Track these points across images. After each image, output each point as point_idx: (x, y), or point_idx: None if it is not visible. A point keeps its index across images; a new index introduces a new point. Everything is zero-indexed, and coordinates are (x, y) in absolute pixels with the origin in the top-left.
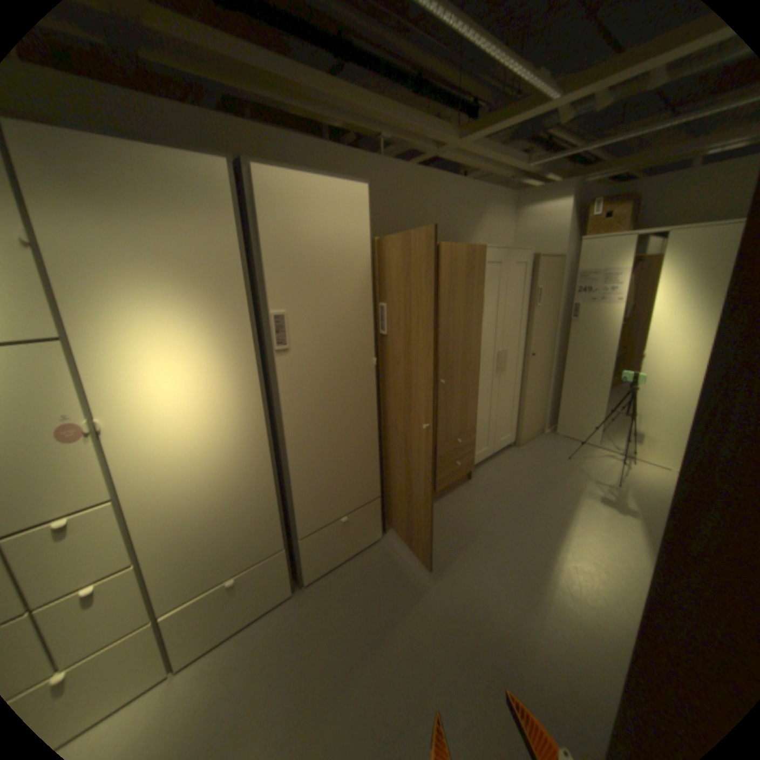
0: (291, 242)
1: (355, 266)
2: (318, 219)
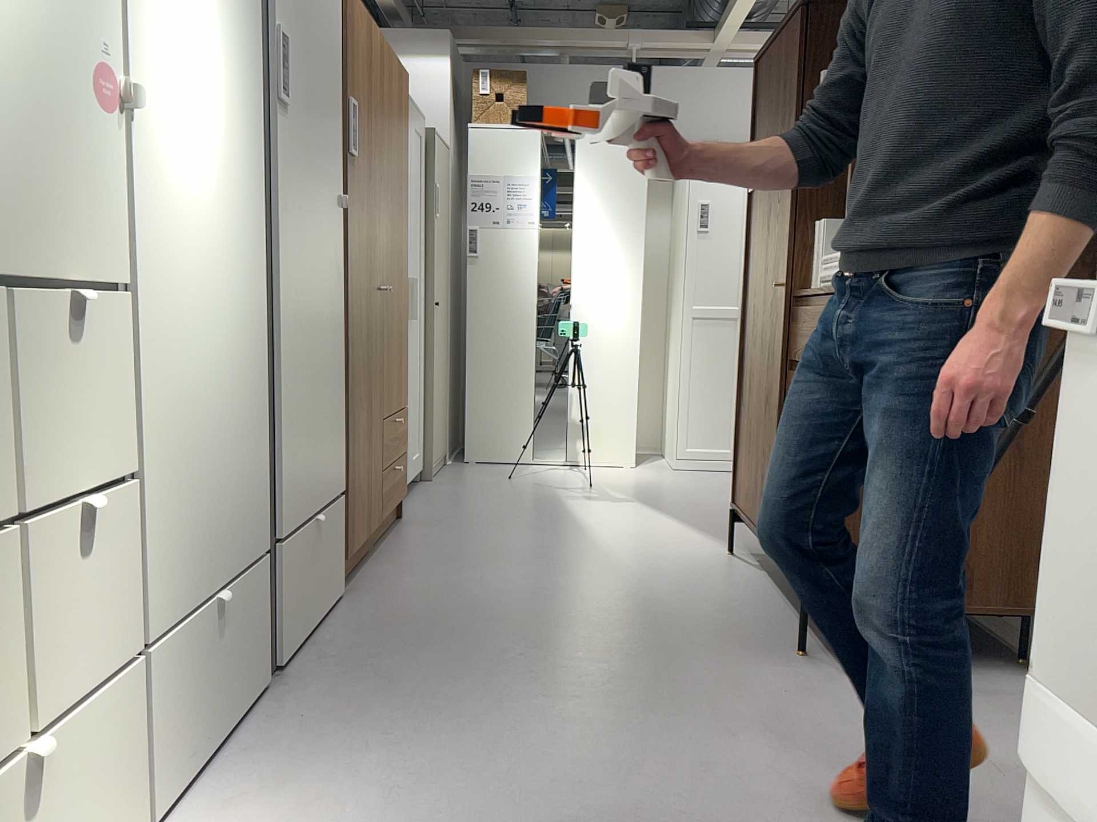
0: None
1: (331, 9)
2: None
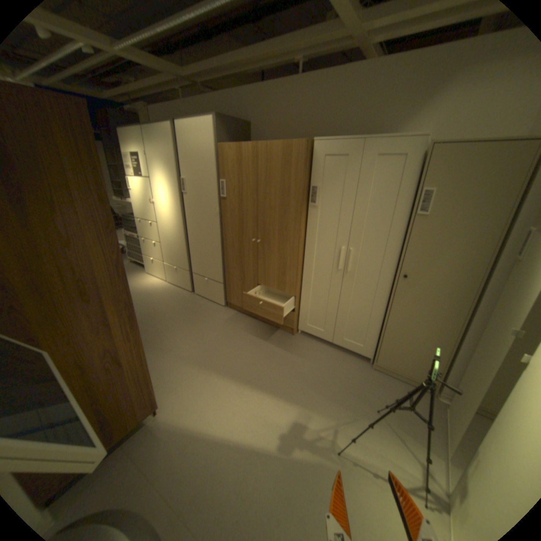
0: (185, 150)
1: (207, 159)
2: (193, 139)
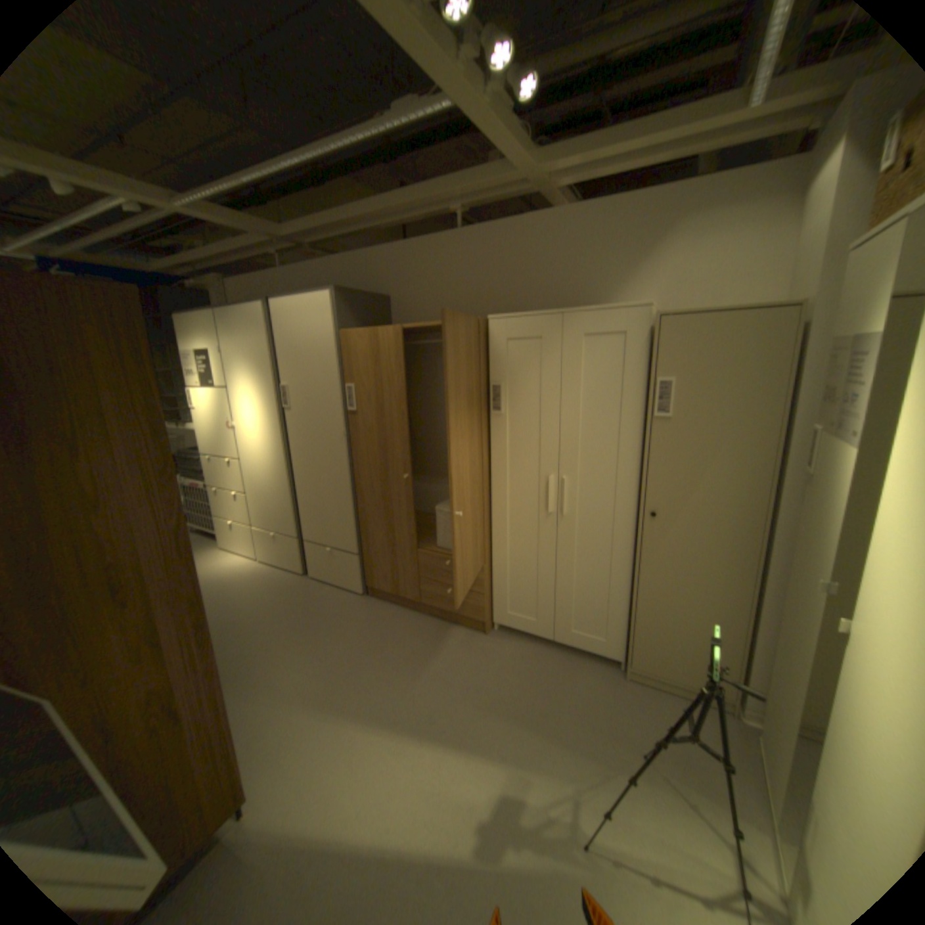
0: (287, 341)
1: (324, 354)
2: (300, 325)
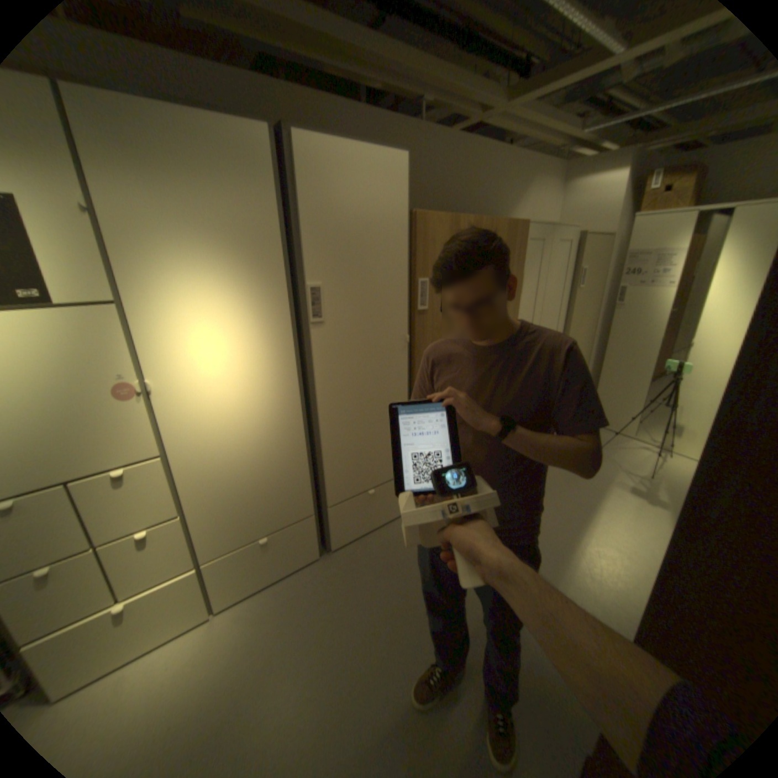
0: (328, 212)
1: (392, 239)
2: (356, 189)
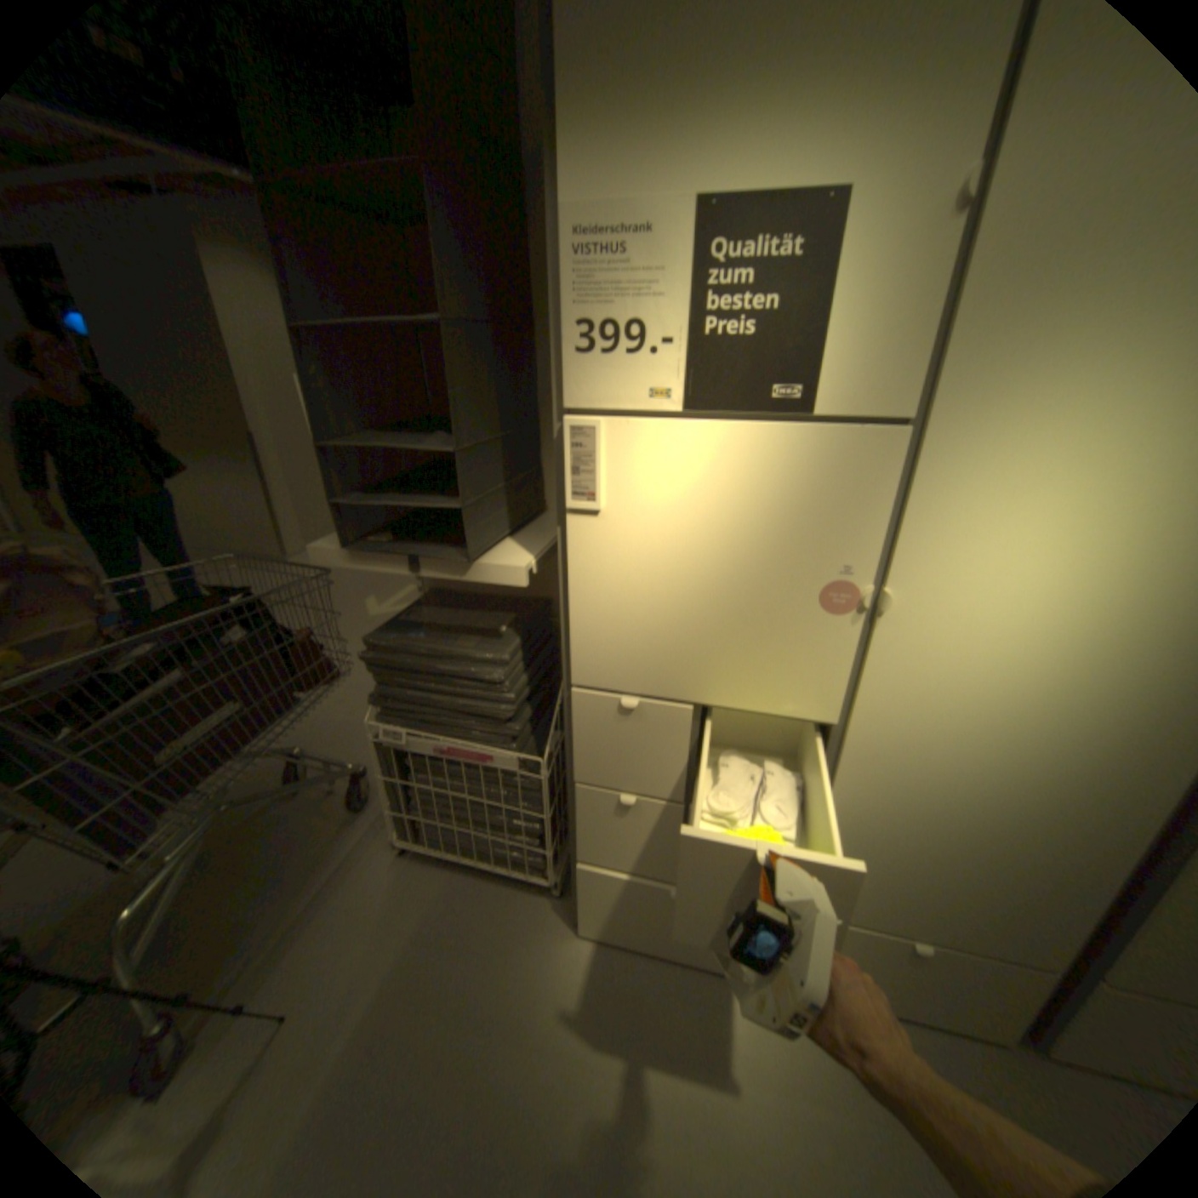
0: None
1: None
2: None
